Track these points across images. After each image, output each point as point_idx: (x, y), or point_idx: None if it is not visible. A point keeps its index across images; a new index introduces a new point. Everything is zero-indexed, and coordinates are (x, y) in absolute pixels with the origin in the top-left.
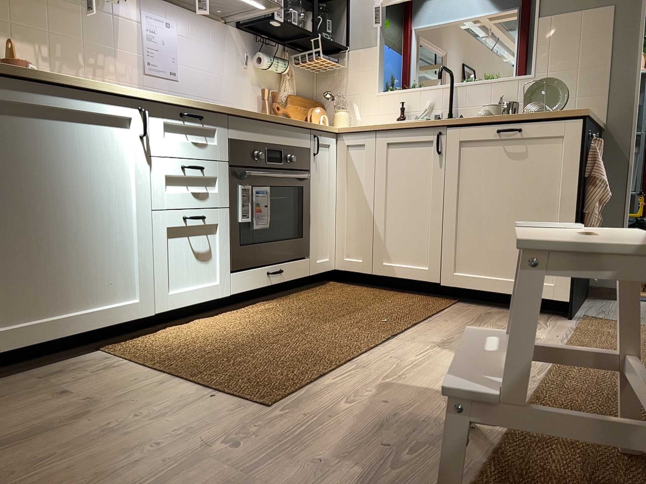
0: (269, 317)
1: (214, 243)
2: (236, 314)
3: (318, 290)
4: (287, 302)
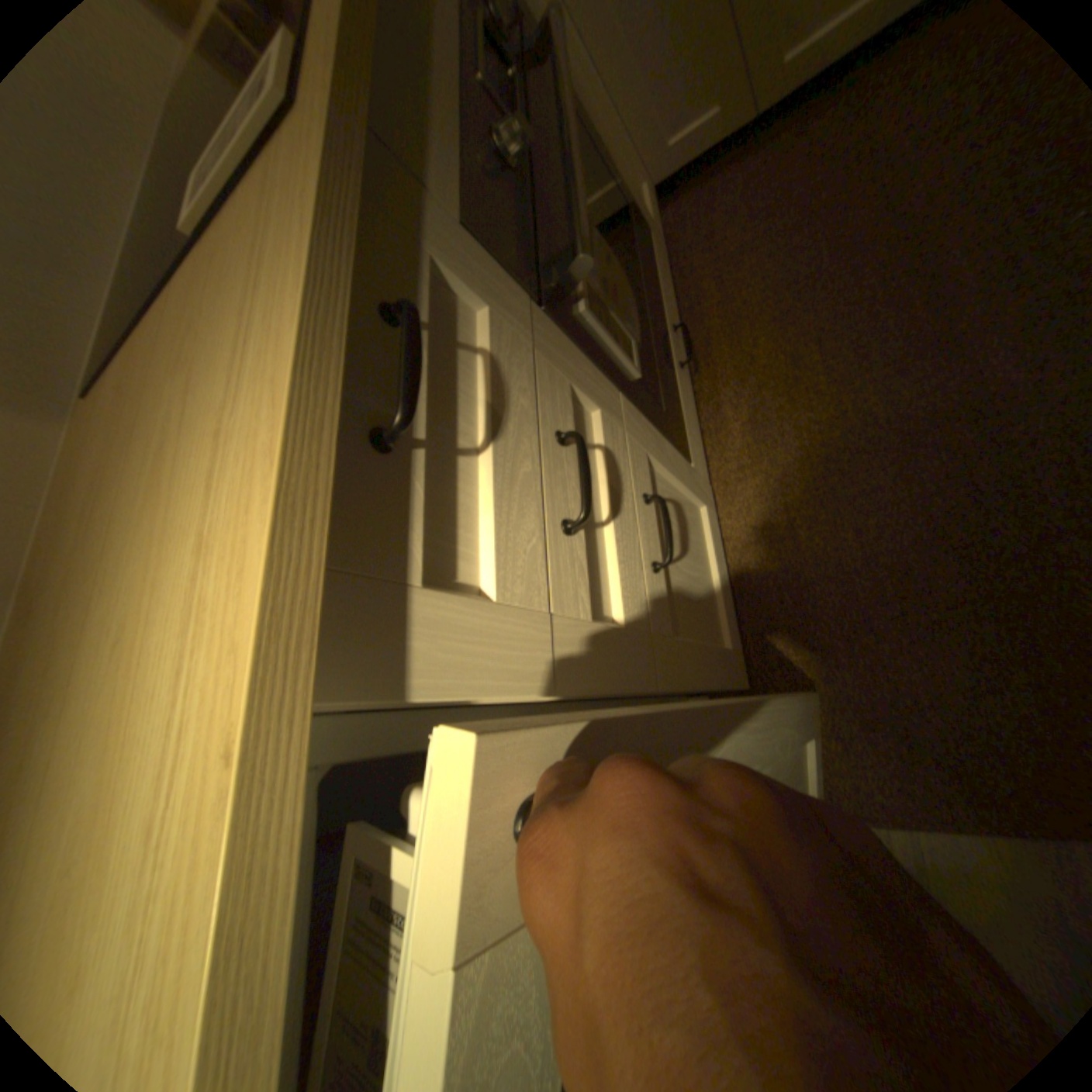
0: (820, 450)
1: (669, 486)
2: (736, 493)
3: (688, 267)
4: (734, 366)
